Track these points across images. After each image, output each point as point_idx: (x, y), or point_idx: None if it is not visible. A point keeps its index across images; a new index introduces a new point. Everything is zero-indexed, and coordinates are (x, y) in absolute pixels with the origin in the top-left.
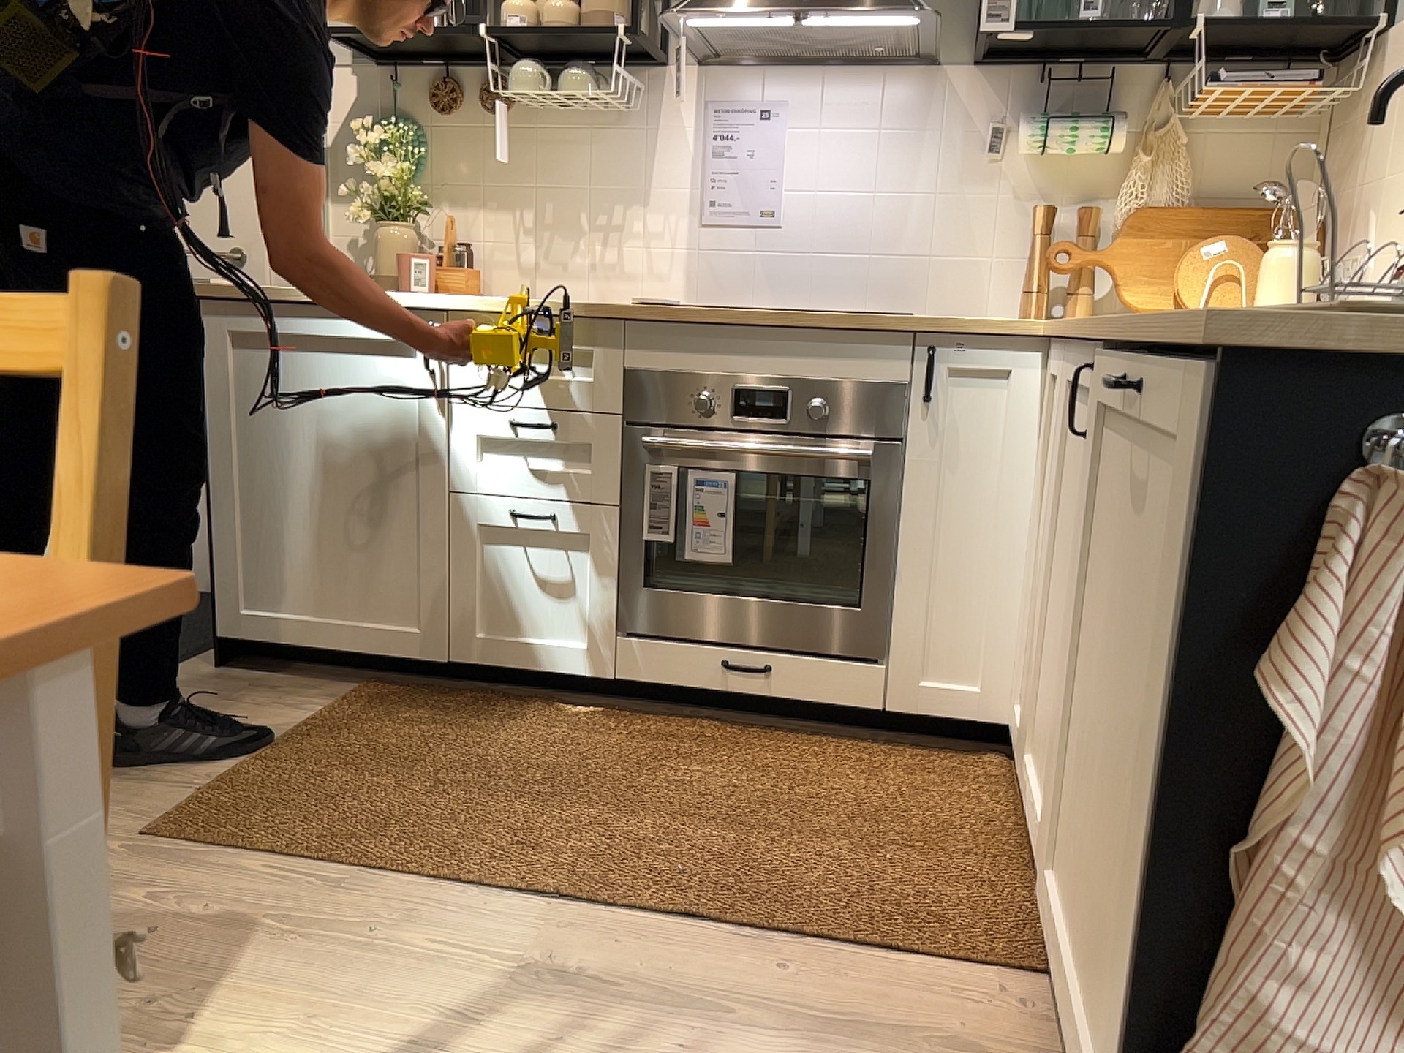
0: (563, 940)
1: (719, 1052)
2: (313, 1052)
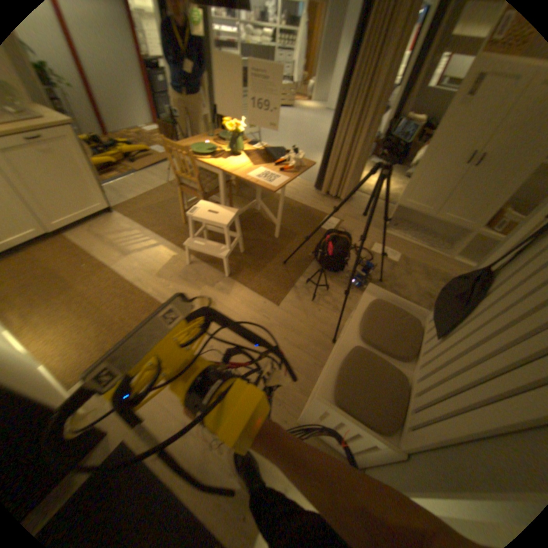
0: (114, 260)
1: (113, 240)
2: (157, 254)
